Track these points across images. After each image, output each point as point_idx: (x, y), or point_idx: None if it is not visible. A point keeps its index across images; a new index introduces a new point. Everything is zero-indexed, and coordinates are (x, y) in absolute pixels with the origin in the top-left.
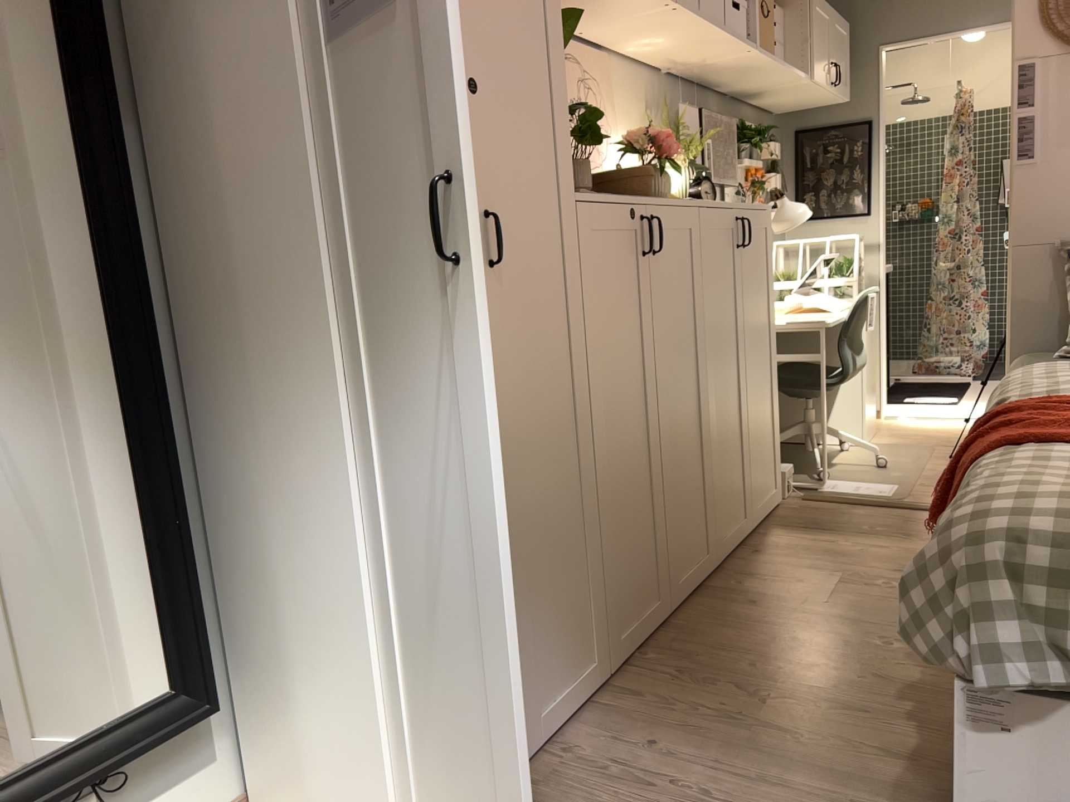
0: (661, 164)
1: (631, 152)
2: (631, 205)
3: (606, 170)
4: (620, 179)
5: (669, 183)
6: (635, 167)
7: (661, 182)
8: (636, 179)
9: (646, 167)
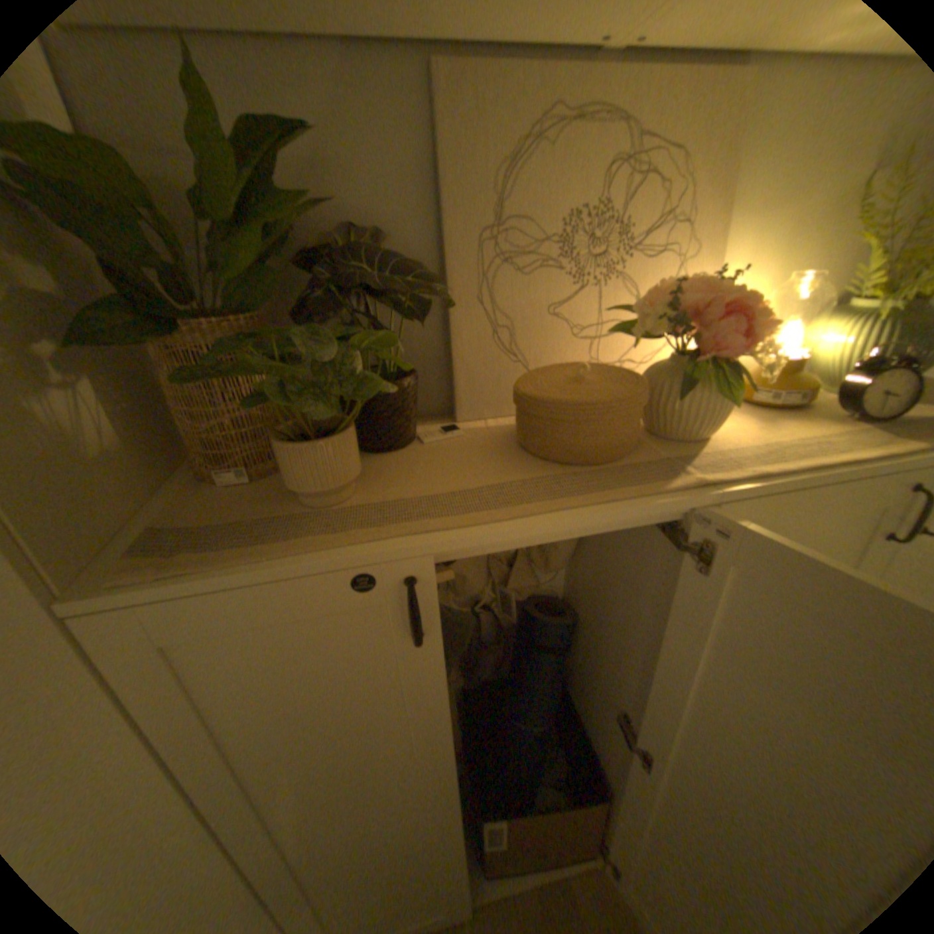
0: (693, 371)
1: (643, 330)
2: (354, 569)
3: (524, 386)
4: (537, 414)
5: (717, 403)
6: (570, 397)
7: (692, 401)
8: (567, 420)
9: (599, 400)
